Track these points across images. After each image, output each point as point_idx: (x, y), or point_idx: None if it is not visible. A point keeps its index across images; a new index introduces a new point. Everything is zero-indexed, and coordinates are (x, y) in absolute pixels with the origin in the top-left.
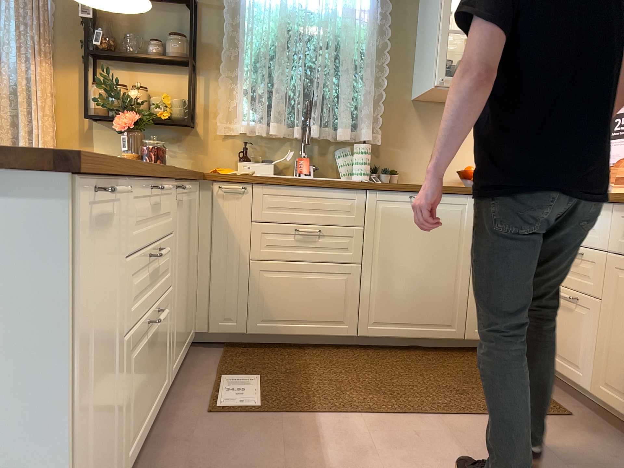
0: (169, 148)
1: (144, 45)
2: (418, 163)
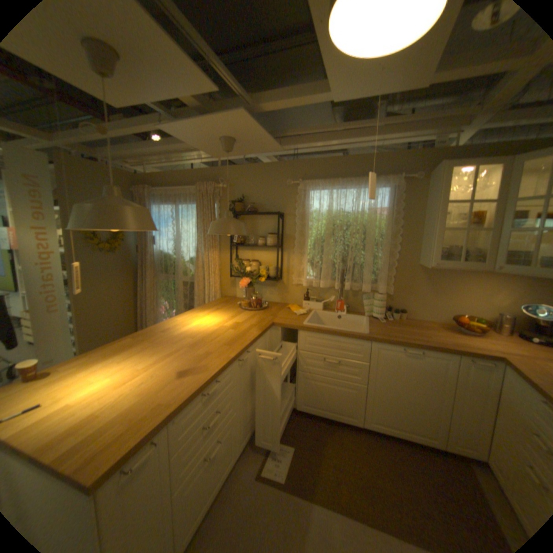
0: (269, 289)
1: (255, 240)
2: (423, 306)
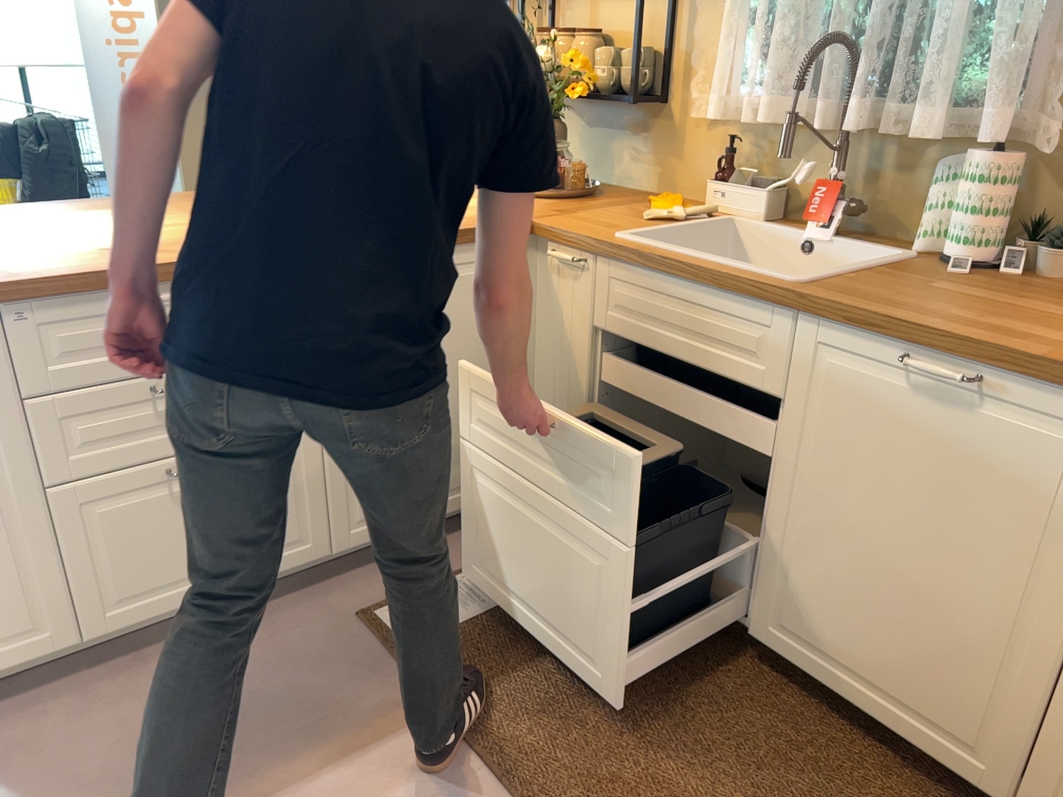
0: (628, 145)
1: None
2: None
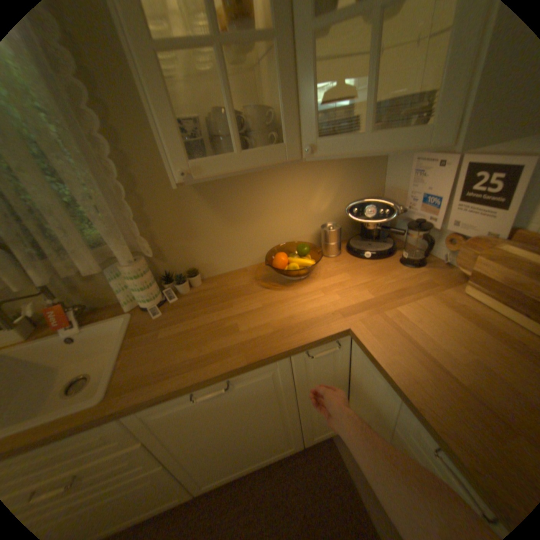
0: None
1: None
2: (220, 250)
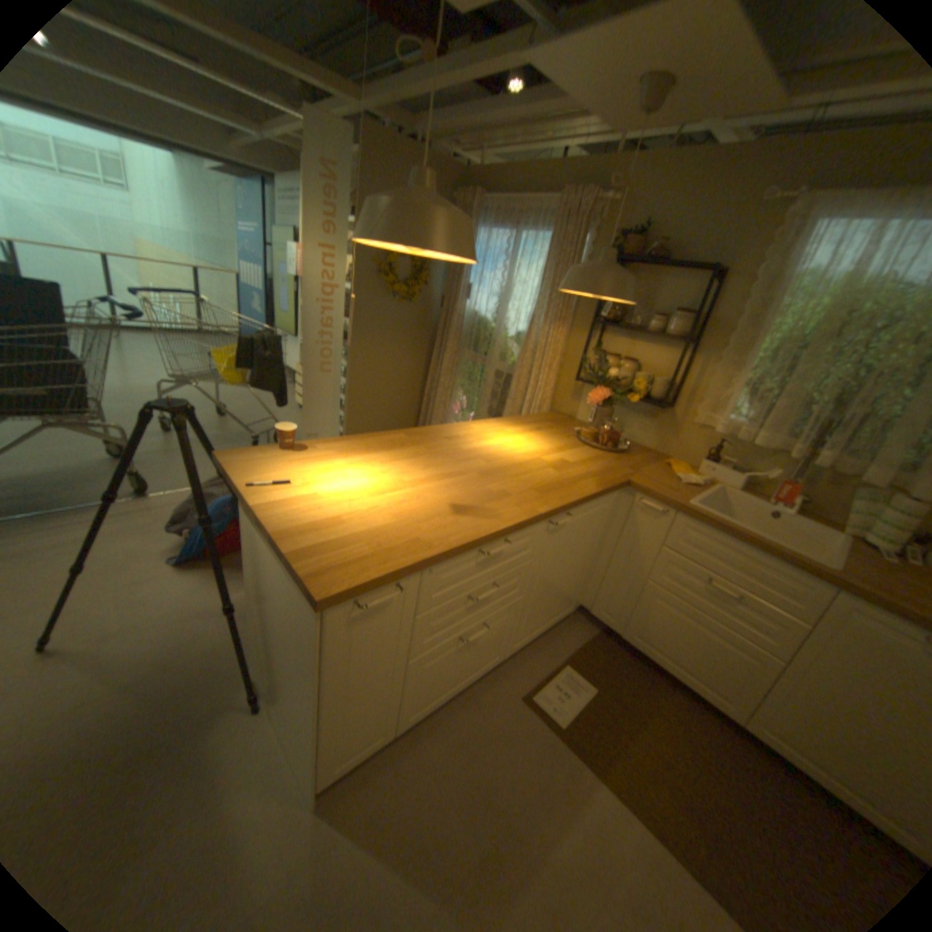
0: (641, 420)
1: (645, 317)
2: None
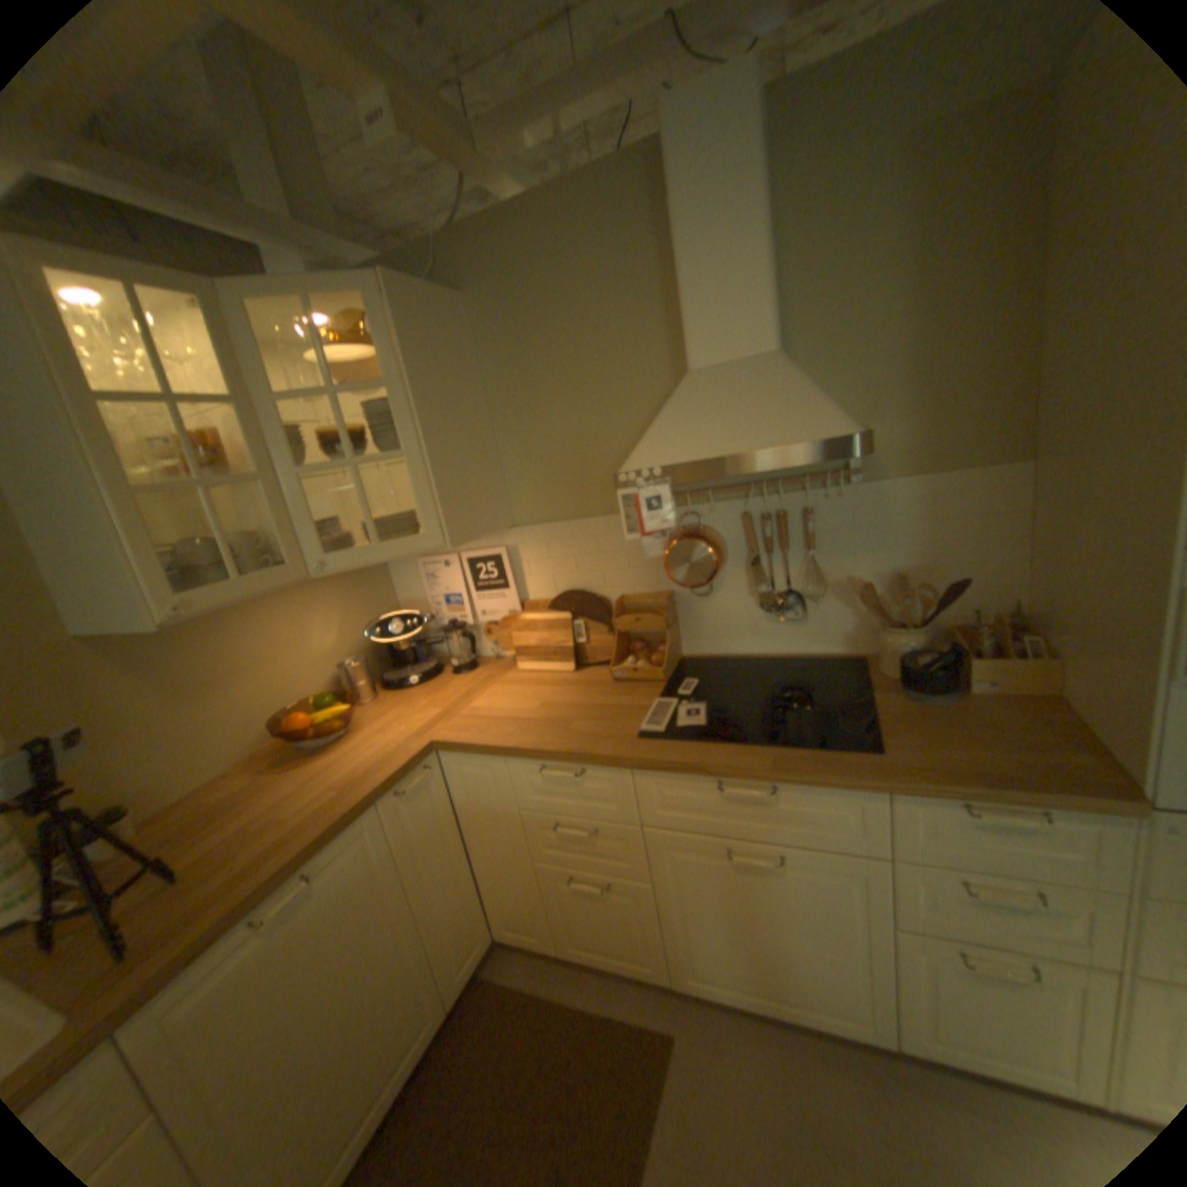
0: None
1: None
2: (165, 756)
